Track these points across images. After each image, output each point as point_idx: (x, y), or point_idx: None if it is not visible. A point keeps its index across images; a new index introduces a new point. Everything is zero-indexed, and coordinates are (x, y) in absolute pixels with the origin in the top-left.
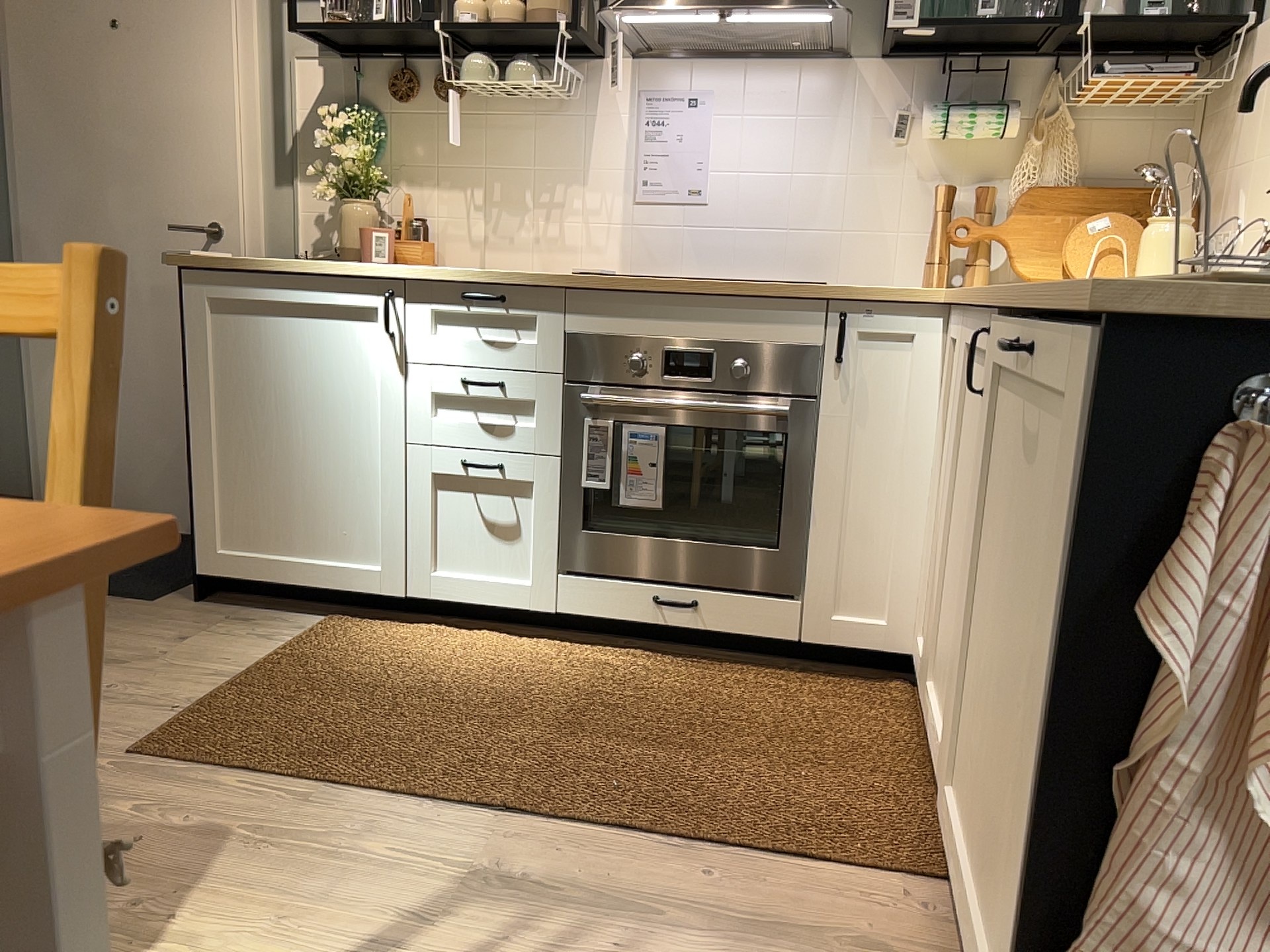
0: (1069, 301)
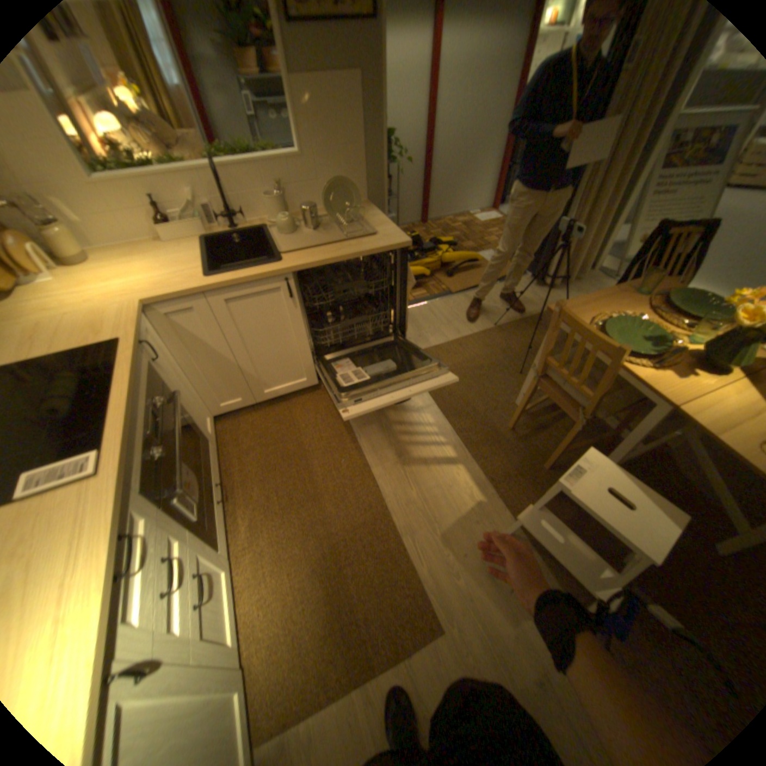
0: (379, 247)
